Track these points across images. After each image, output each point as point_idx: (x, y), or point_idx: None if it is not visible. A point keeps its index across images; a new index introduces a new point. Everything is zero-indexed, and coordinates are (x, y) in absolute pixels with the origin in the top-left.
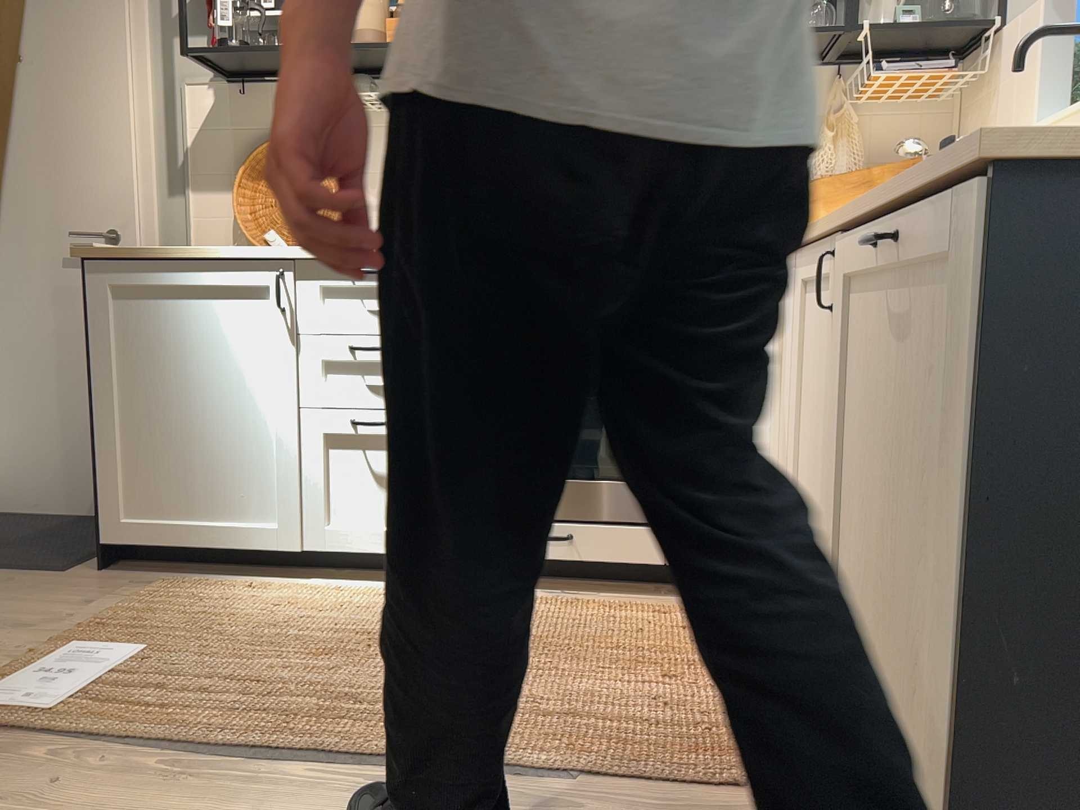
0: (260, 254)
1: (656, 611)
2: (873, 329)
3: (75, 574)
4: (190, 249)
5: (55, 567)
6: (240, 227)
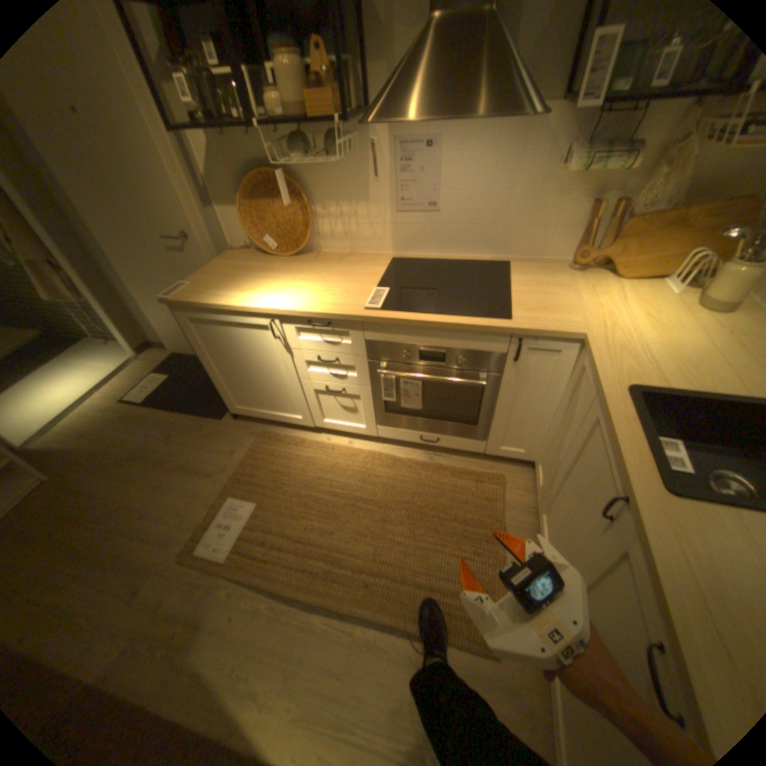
0: (258, 310)
1: (475, 477)
2: (628, 603)
3: (225, 421)
4: (220, 303)
5: (217, 414)
6: (249, 235)
